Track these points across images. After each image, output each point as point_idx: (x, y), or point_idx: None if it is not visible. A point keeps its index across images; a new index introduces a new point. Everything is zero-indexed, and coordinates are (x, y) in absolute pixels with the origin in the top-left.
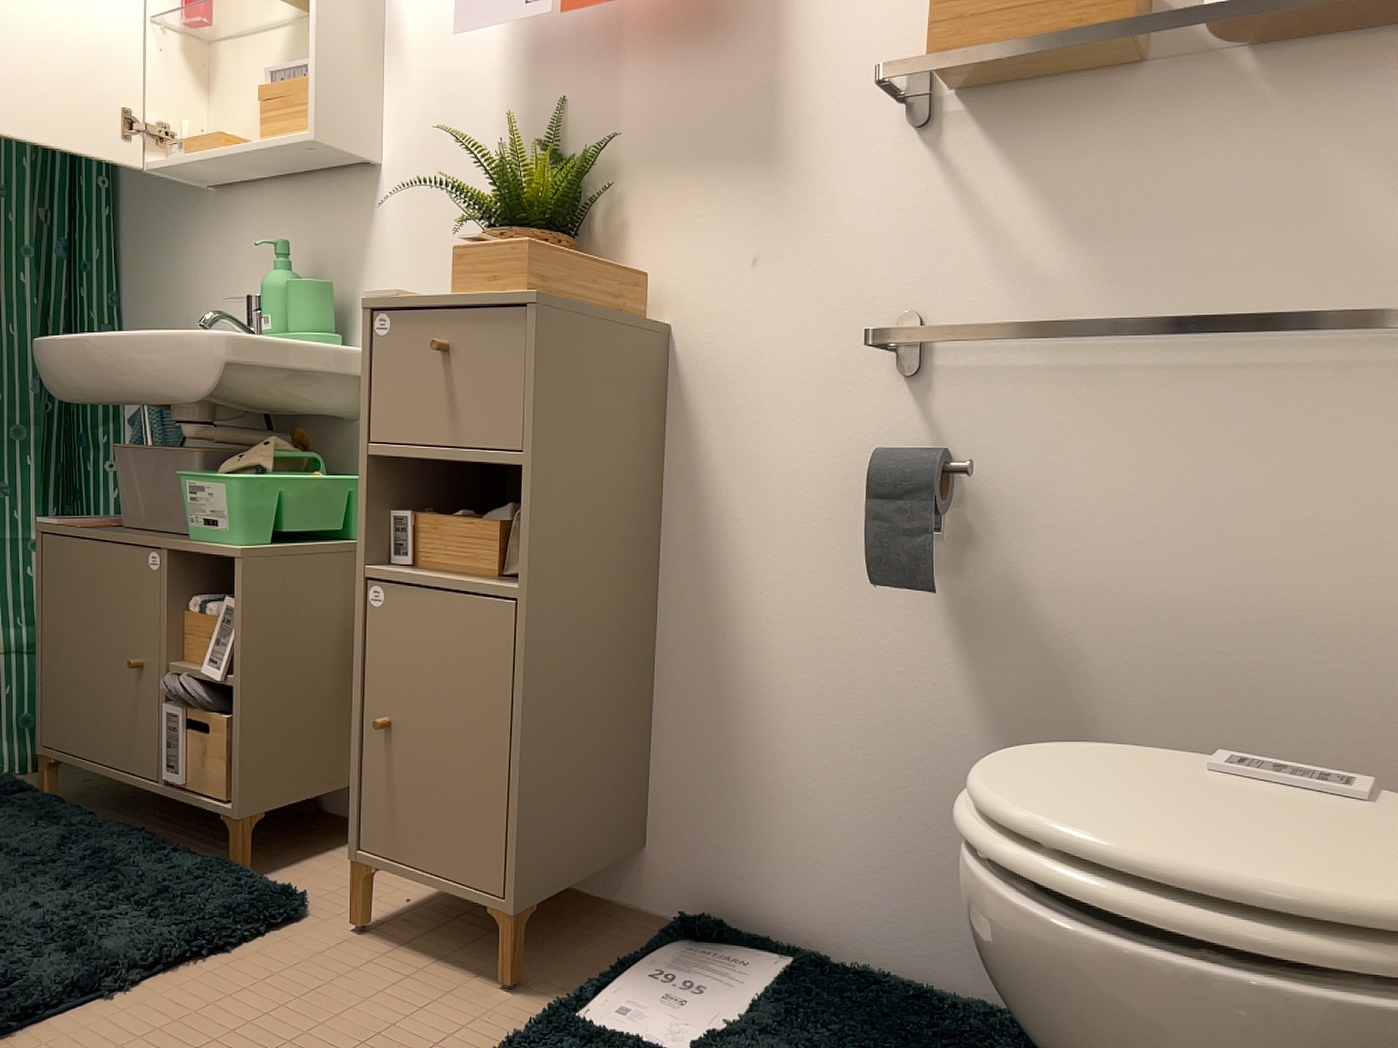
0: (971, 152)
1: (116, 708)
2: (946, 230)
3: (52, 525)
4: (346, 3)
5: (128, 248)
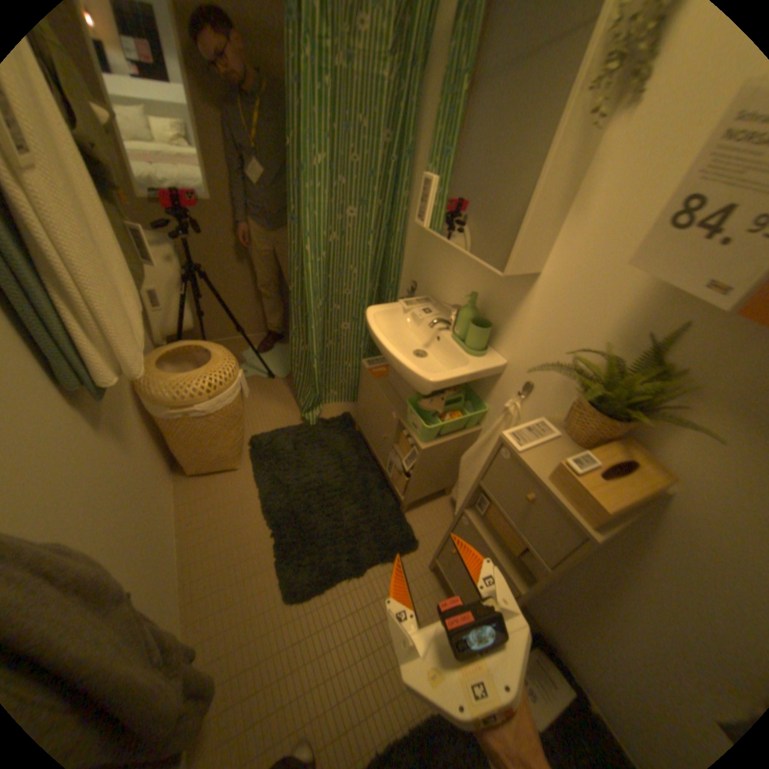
0: None
1: (377, 438)
2: None
3: (366, 367)
4: (560, 180)
5: (410, 226)
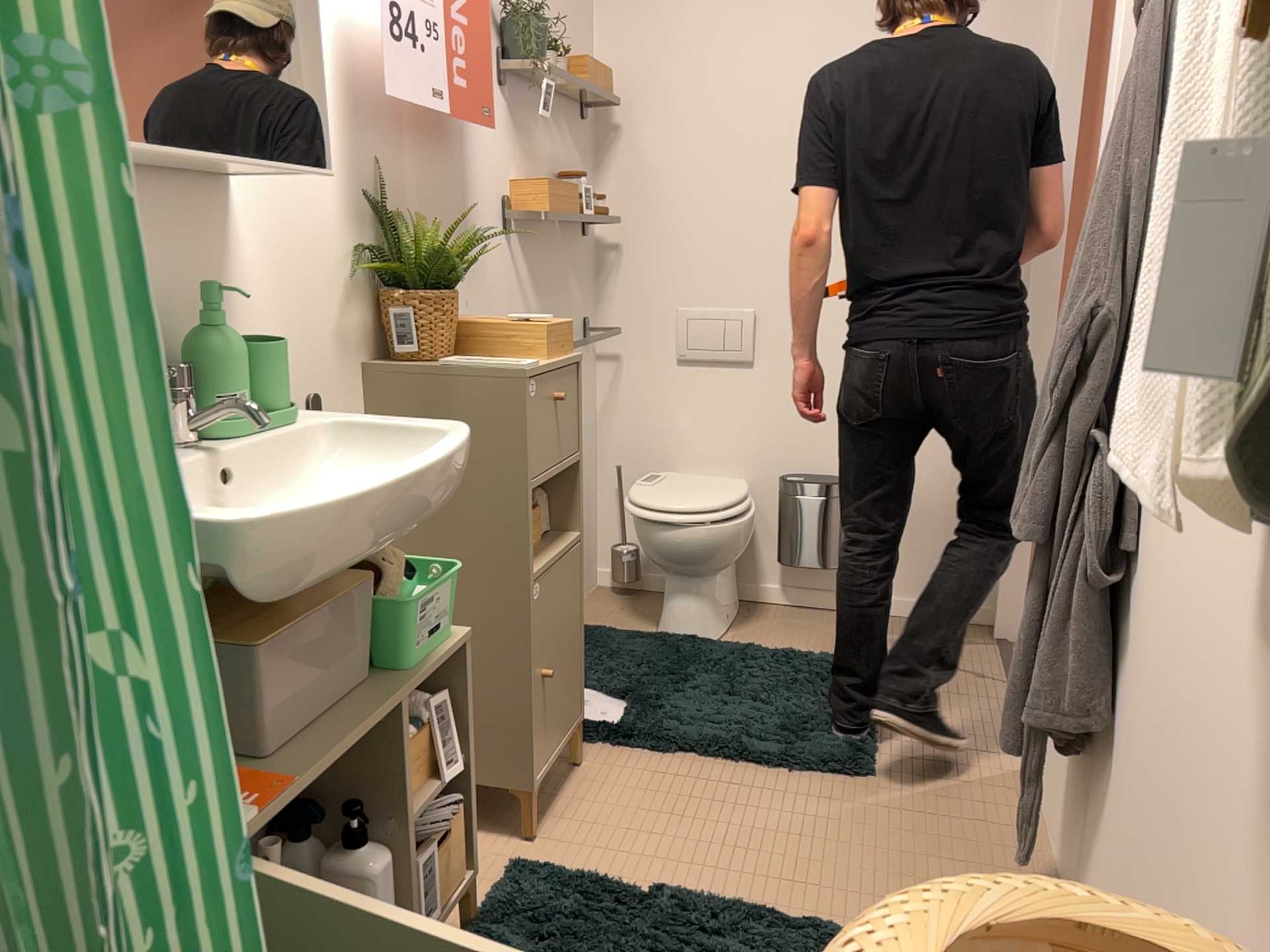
0: (520, 254)
1: None
2: (517, 293)
3: None
4: None
5: None
